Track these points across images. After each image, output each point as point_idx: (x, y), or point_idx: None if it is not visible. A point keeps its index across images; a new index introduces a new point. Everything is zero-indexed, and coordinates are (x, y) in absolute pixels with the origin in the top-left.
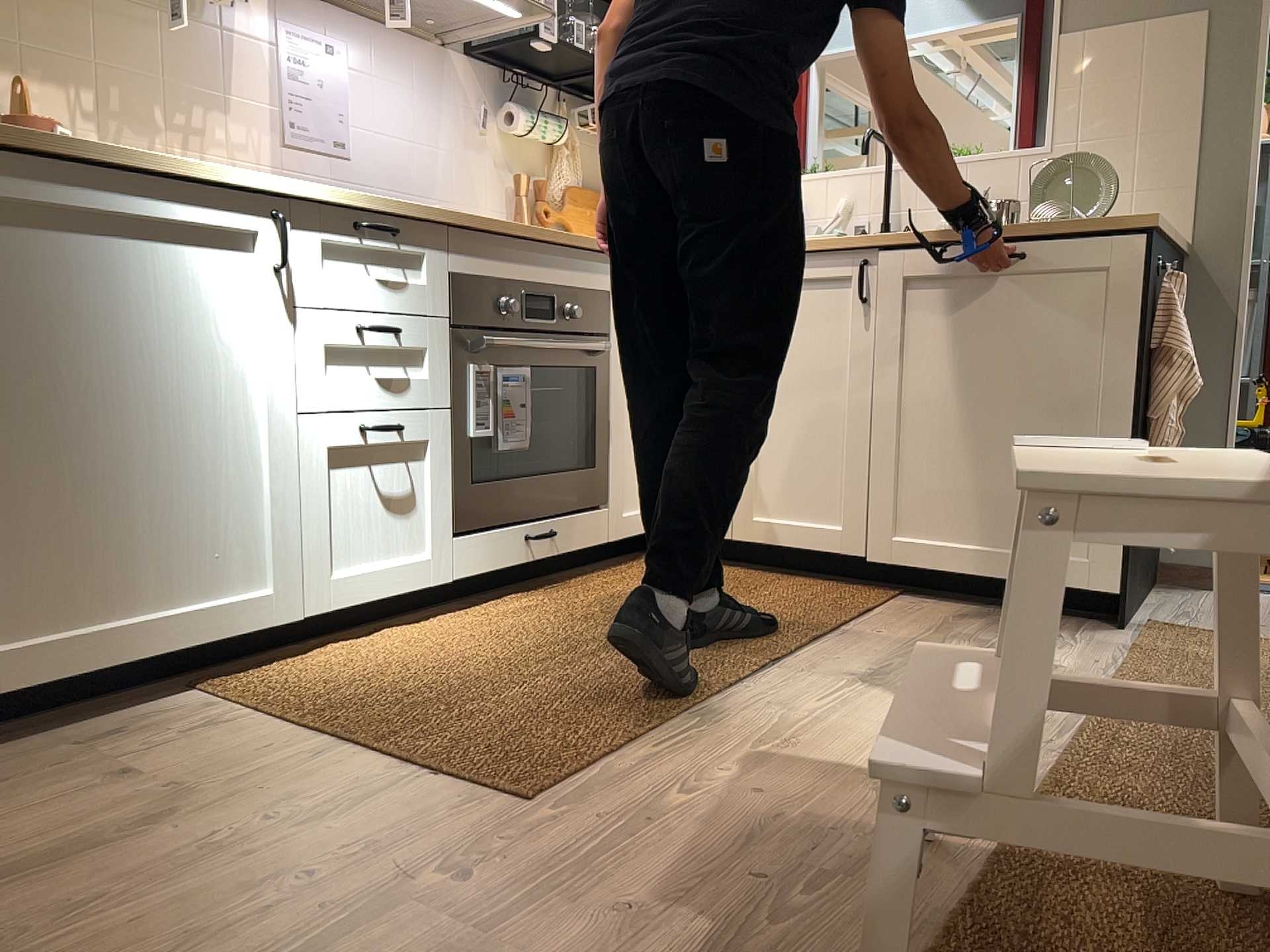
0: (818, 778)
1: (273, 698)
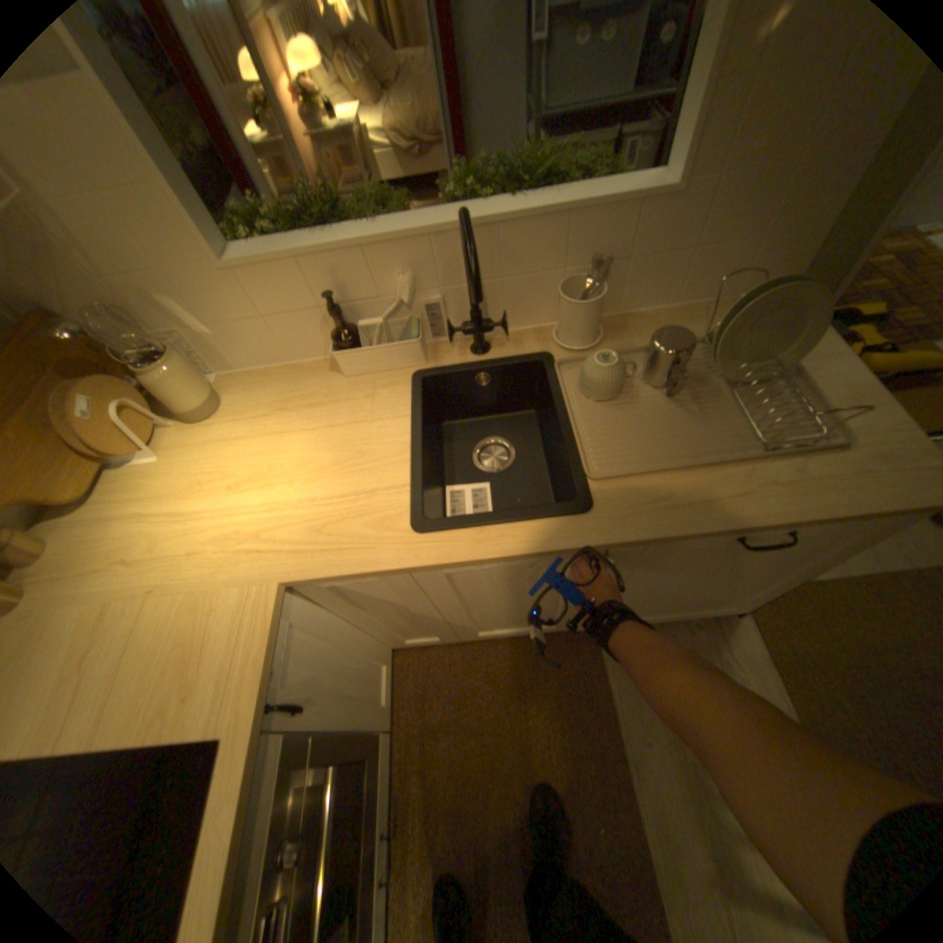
0: None
1: None
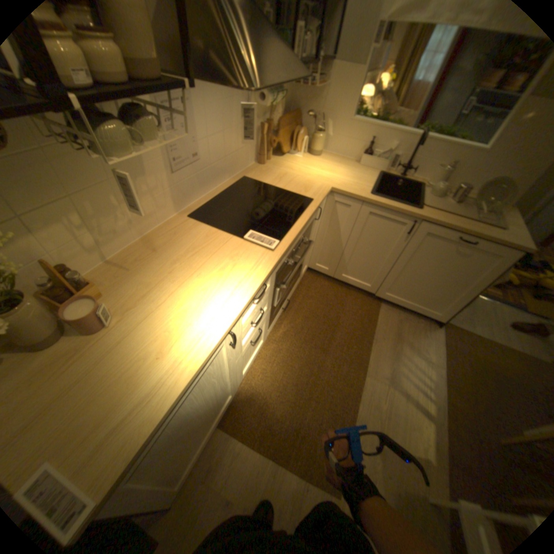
0: (400, 462)
1: (245, 435)
